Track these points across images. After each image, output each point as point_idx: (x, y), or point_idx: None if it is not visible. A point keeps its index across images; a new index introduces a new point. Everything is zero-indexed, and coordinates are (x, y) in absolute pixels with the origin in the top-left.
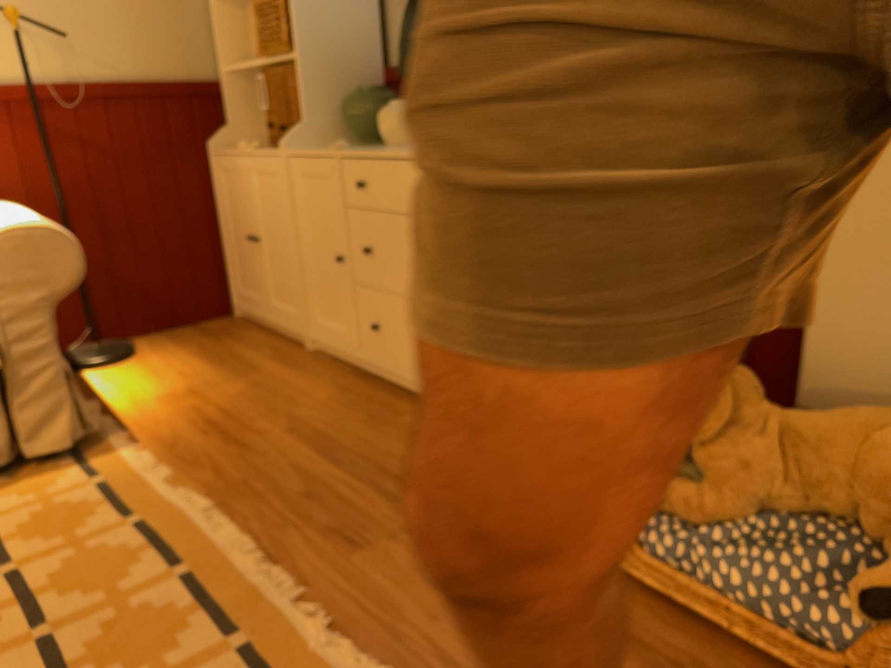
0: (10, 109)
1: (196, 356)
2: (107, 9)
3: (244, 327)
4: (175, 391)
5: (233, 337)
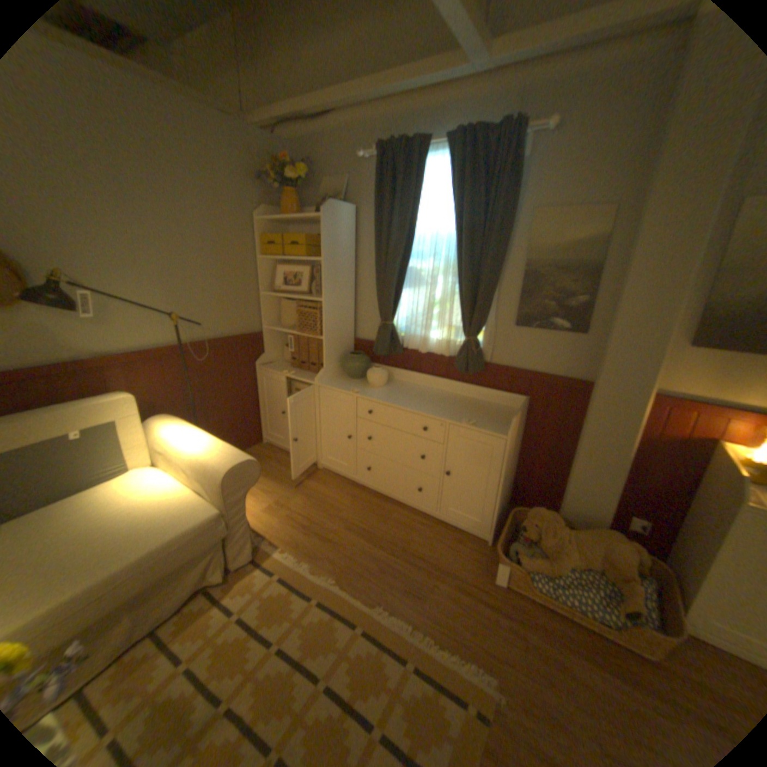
0: (162, 359)
1: (262, 476)
2: (211, 302)
3: (273, 452)
4: (269, 505)
5: (272, 461)
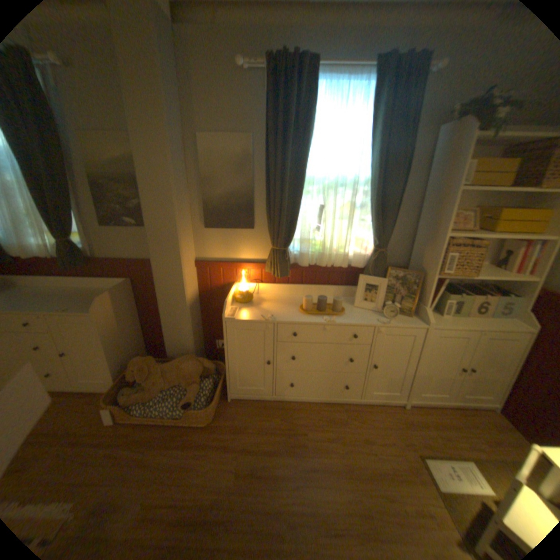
0: None
1: None
2: None
3: None
4: None
5: None
